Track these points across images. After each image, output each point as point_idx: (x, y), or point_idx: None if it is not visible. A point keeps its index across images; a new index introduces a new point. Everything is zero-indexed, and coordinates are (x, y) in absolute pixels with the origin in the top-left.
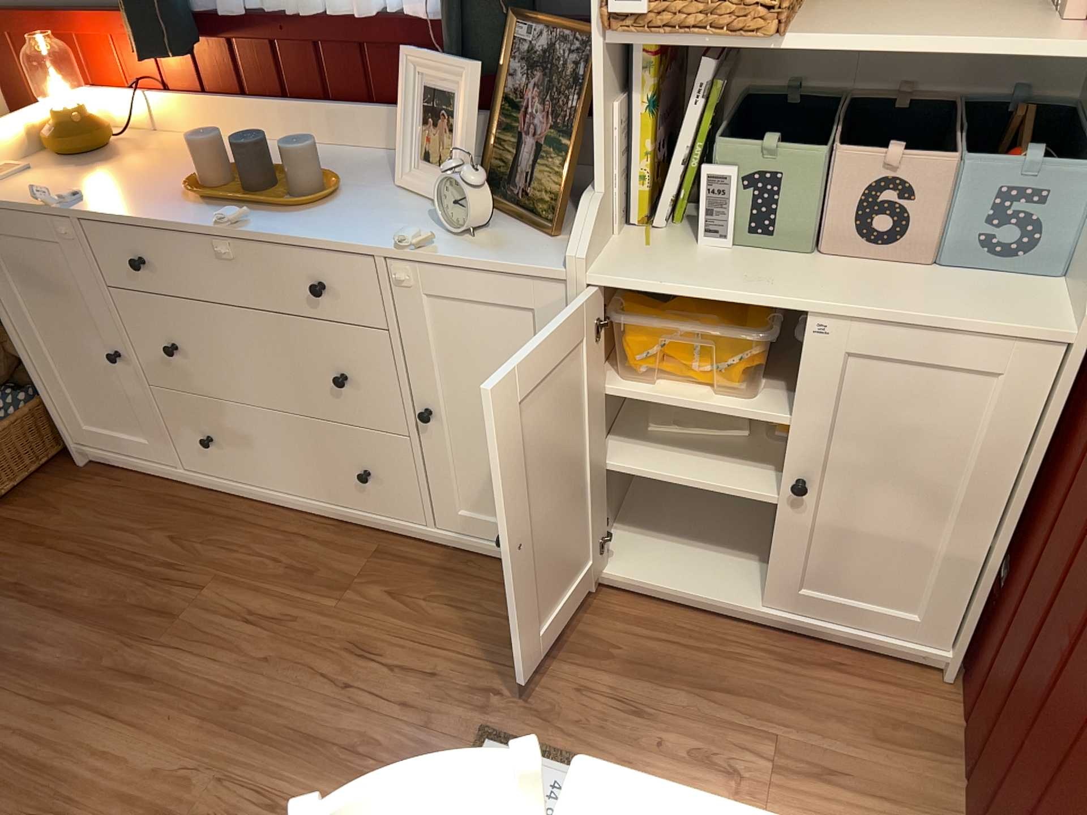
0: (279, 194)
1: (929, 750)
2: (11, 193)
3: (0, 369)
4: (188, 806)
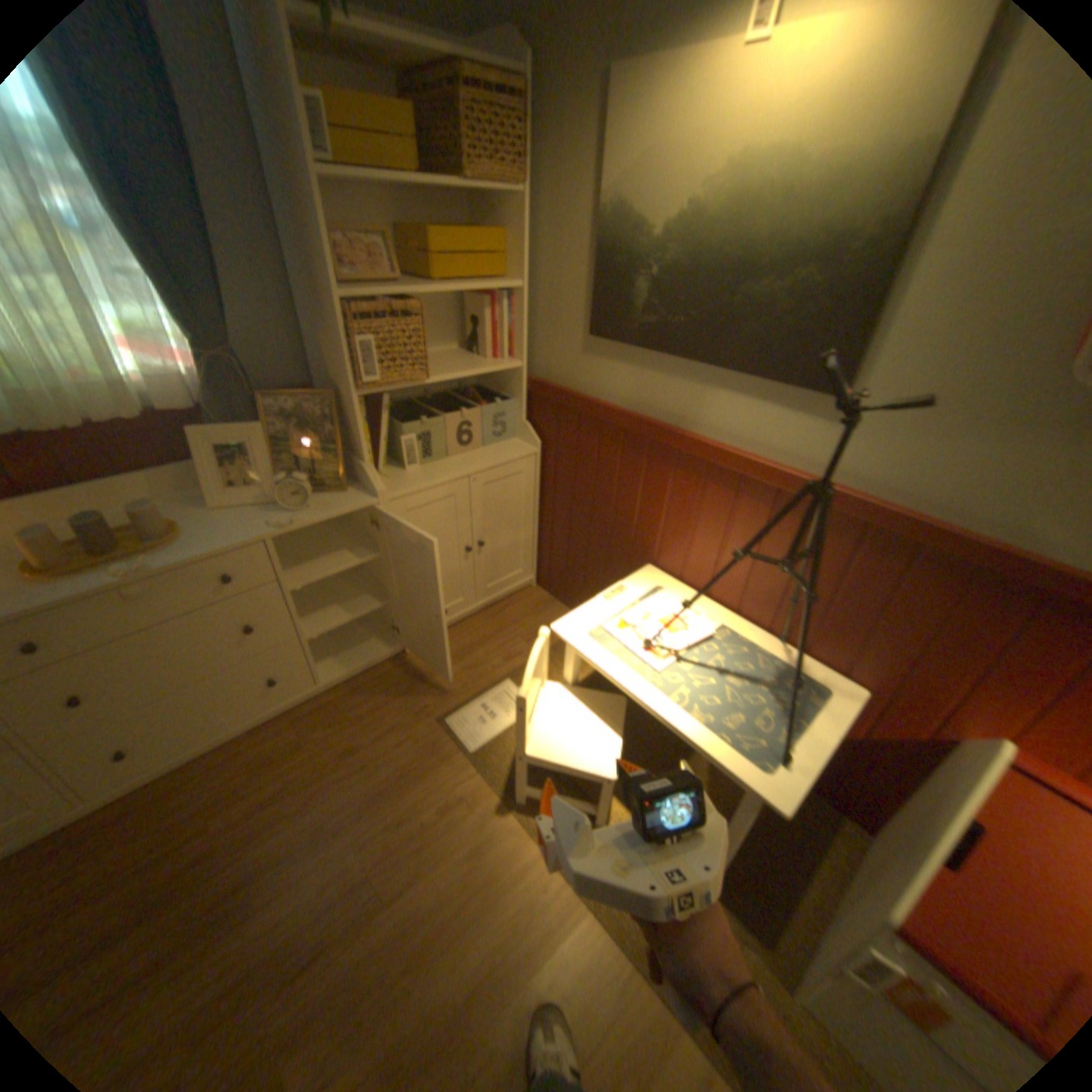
0: (121, 546)
1: (551, 606)
2: None
3: None
4: (360, 879)
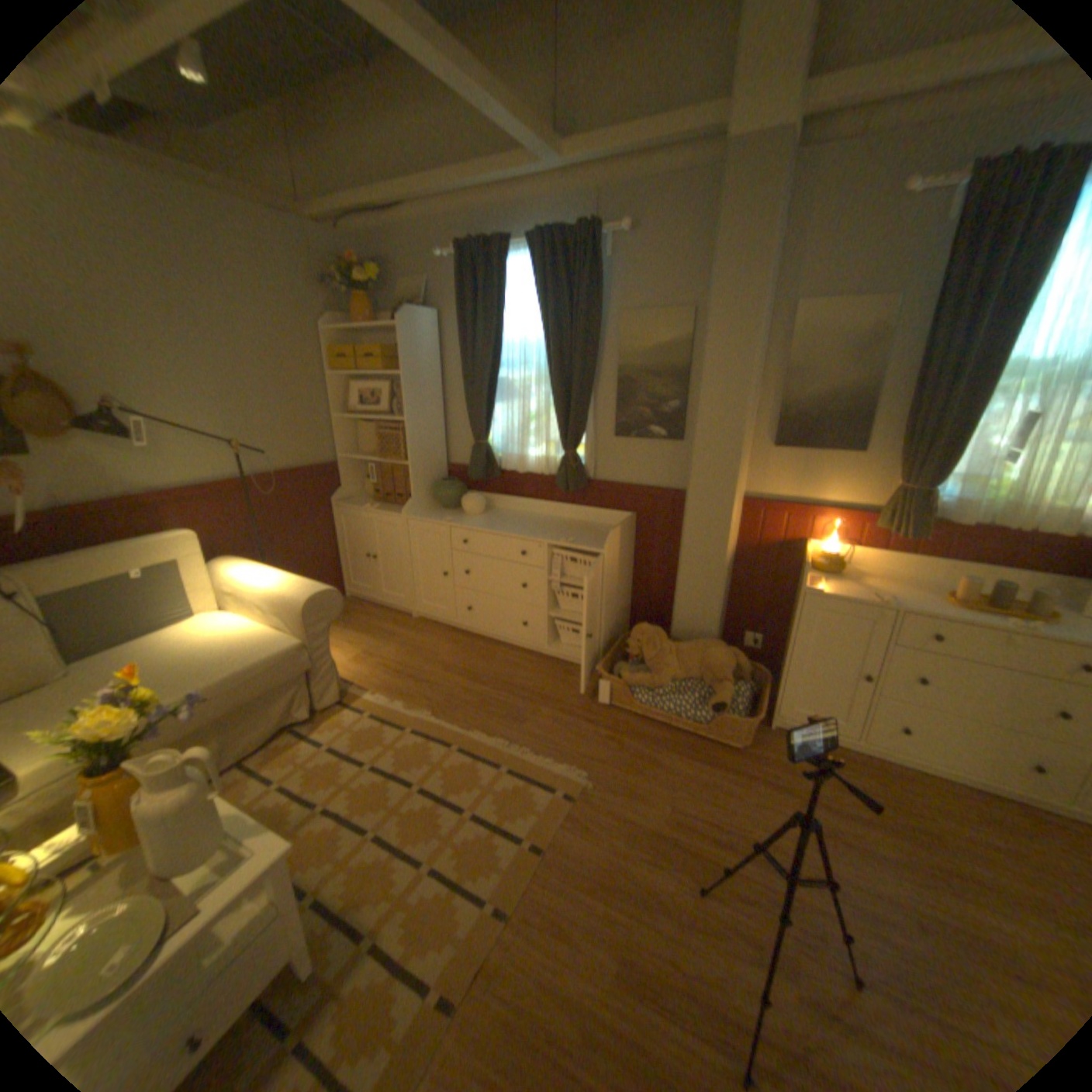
0: (1012, 610)
1: None
2: (831, 589)
3: (733, 669)
4: None
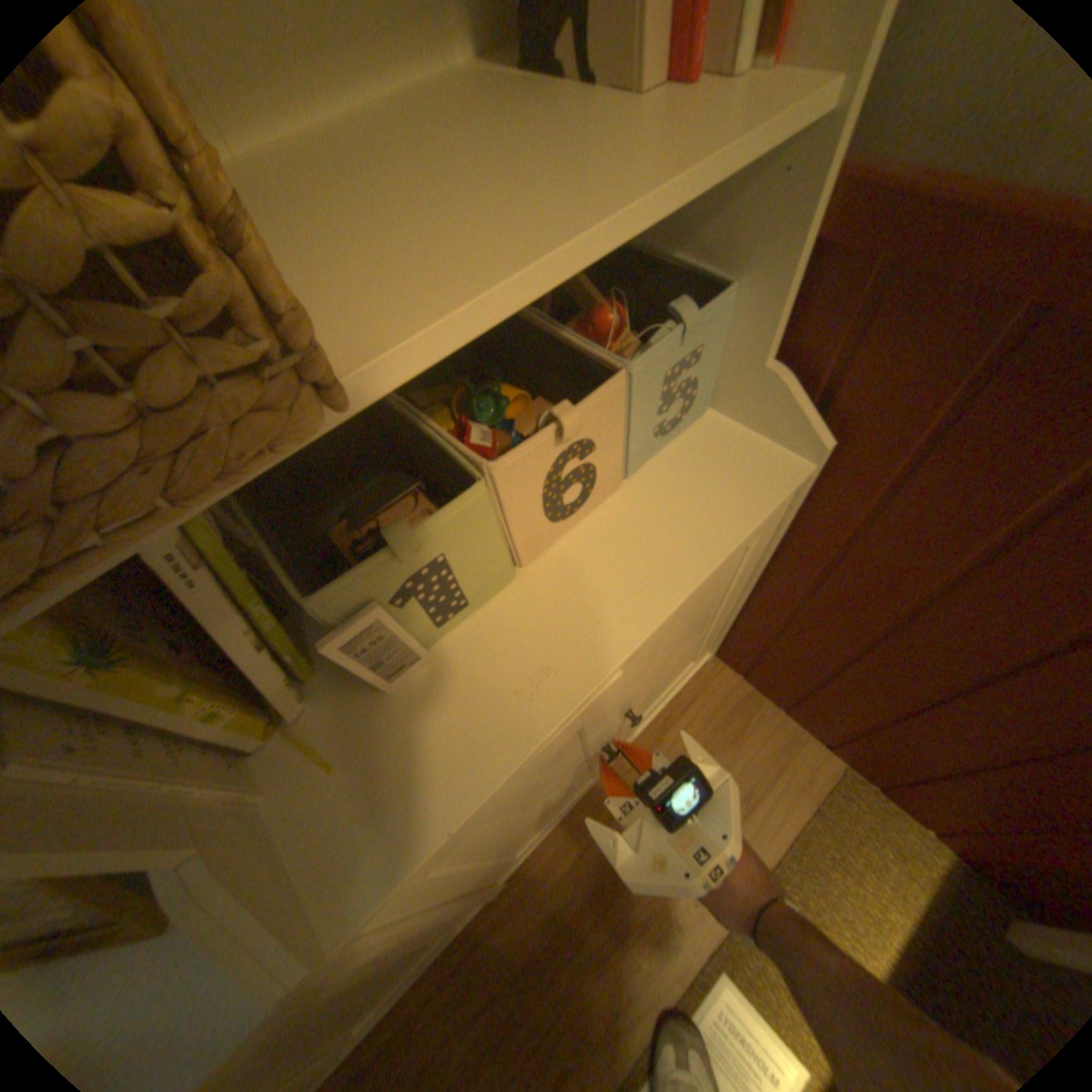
0: None
1: (759, 716)
2: None
3: None
4: None
